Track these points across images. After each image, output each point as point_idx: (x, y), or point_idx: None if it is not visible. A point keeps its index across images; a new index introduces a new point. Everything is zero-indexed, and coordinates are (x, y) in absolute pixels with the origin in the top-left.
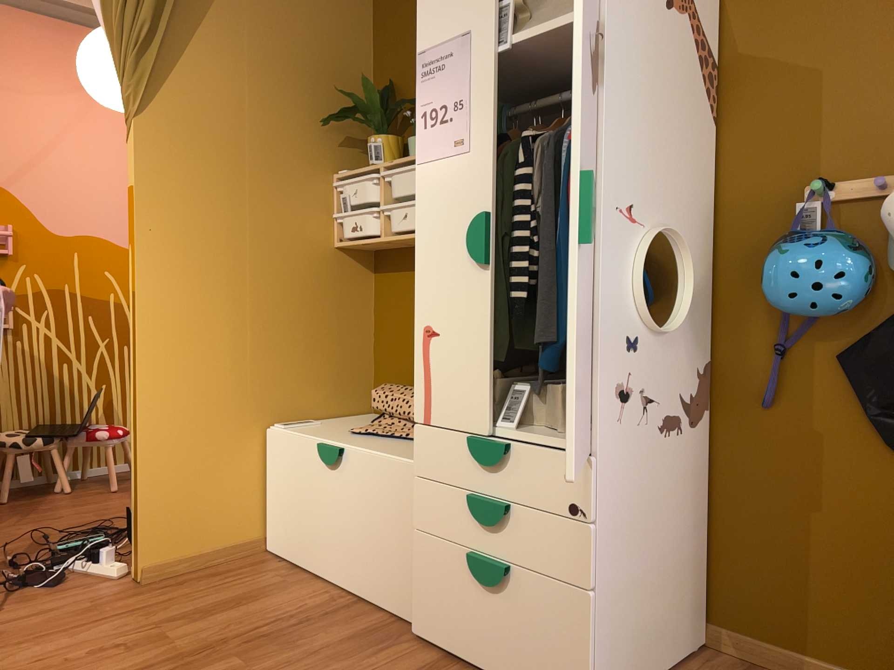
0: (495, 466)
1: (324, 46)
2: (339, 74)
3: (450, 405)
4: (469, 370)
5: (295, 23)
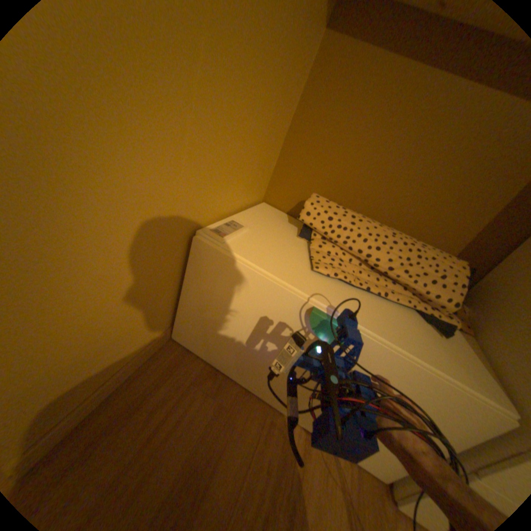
0: None
1: None
2: None
3: None
4: None
5: None
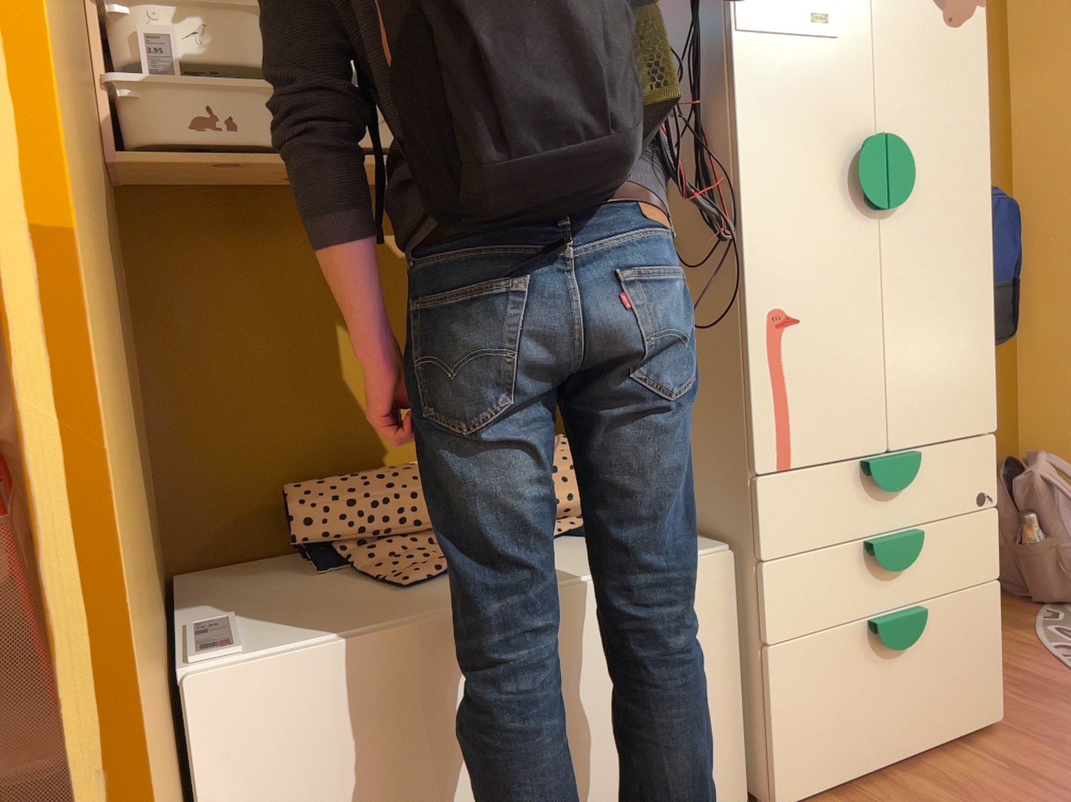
0: (910, 484)
1: None
2: None
3: (828, 427)
4: (857, 366)
5: None
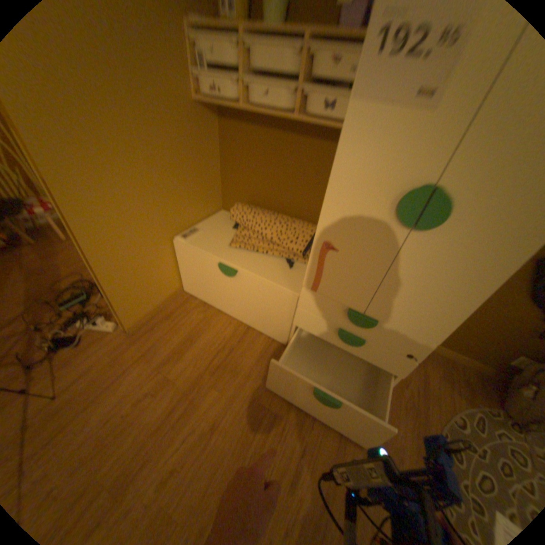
0: (365, 327)
1: None
2: None
3: (337, 289)
4: (361, 279)
5: None
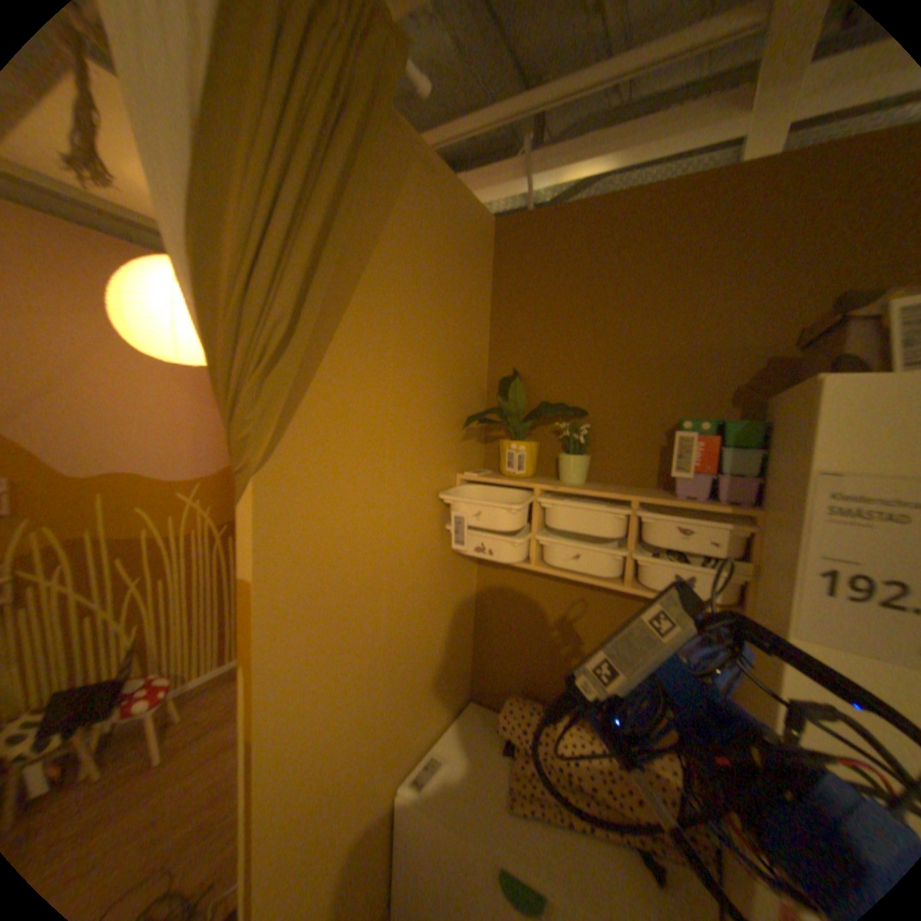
0: None
1: (458, 328)
2: (467, 360)
3: None
4: None
5: (436, 302)
